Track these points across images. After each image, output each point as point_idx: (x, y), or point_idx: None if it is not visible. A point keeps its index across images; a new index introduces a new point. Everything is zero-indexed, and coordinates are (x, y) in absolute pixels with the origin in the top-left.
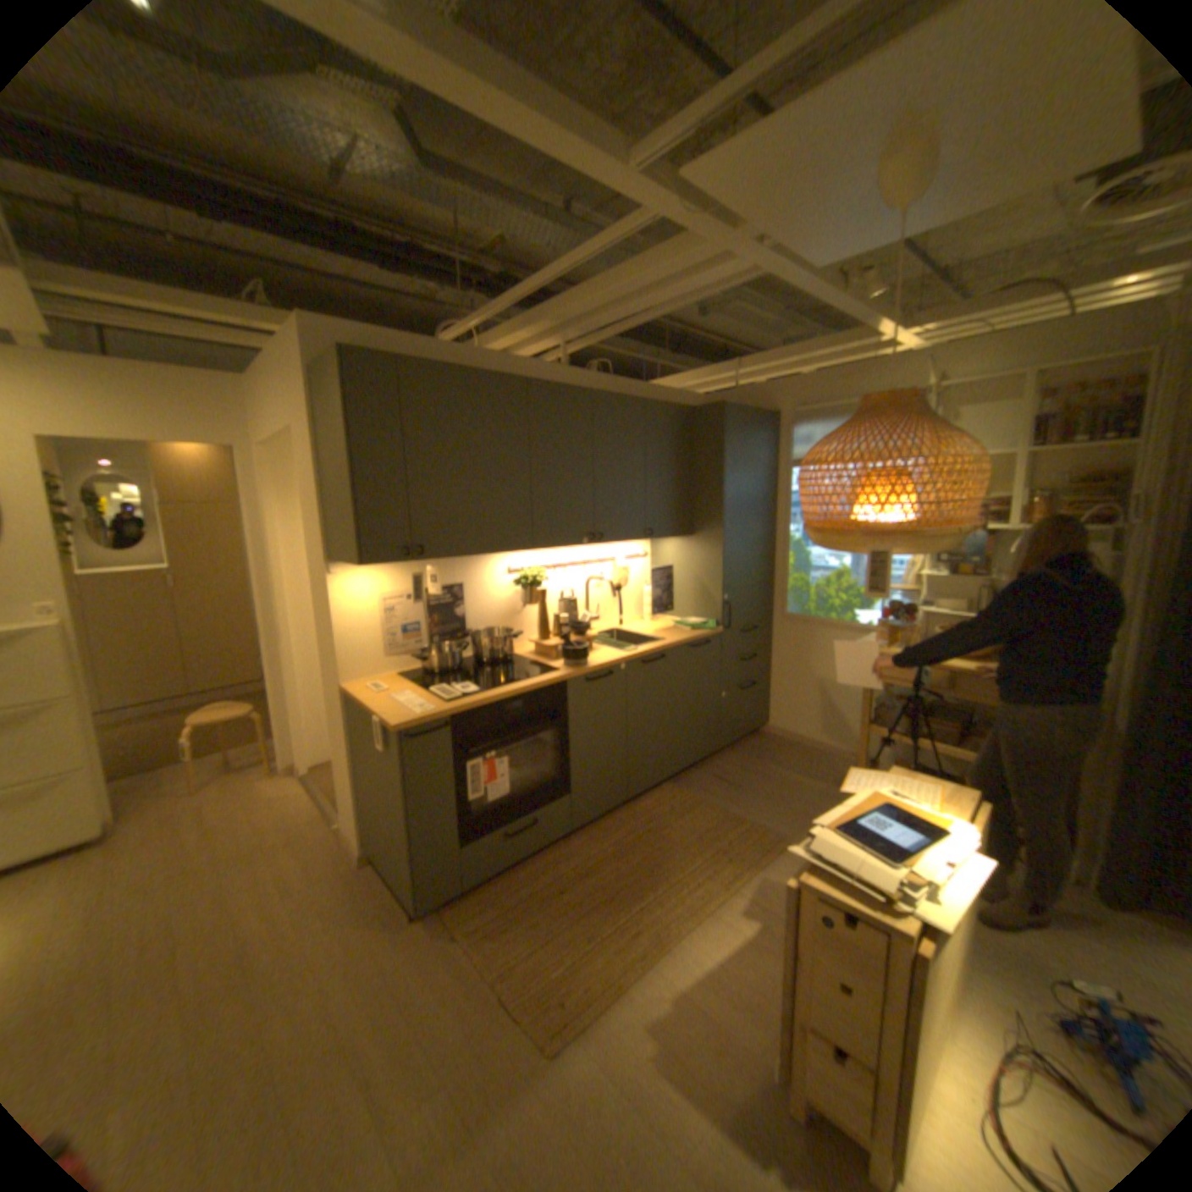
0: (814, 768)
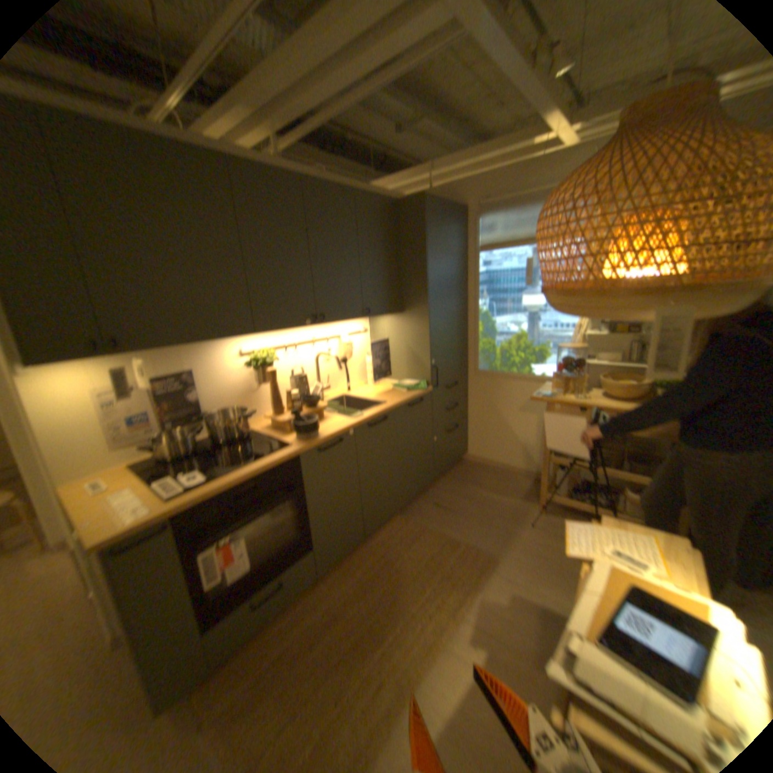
0: (505, 485)
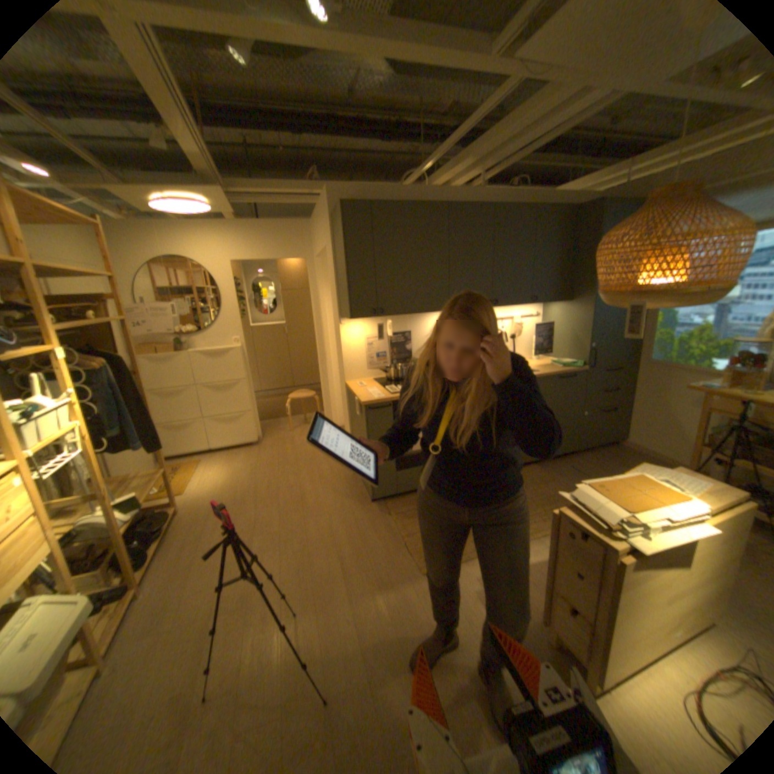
0: None
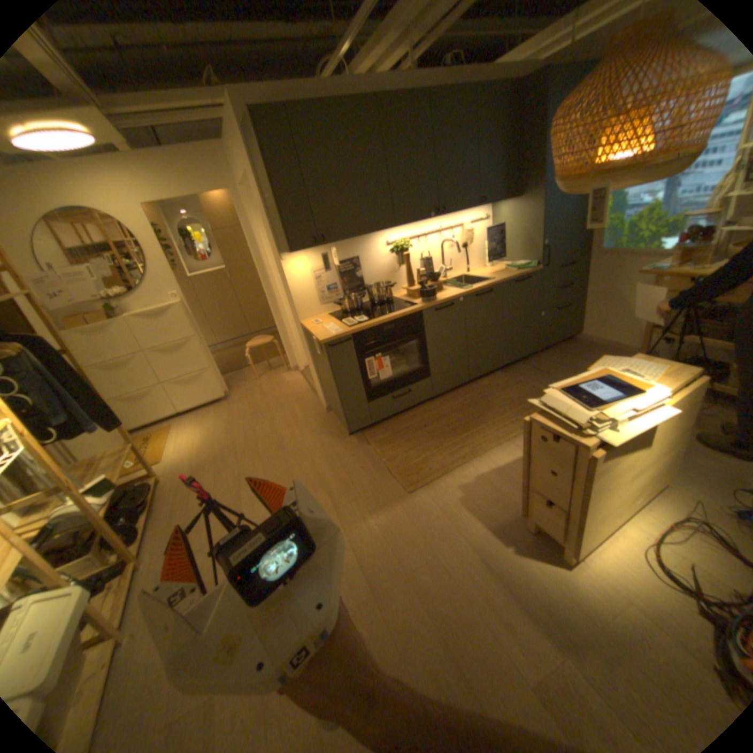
0: None
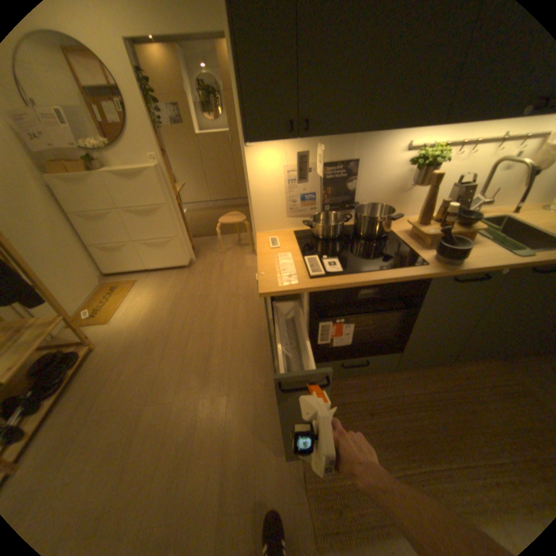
0: None
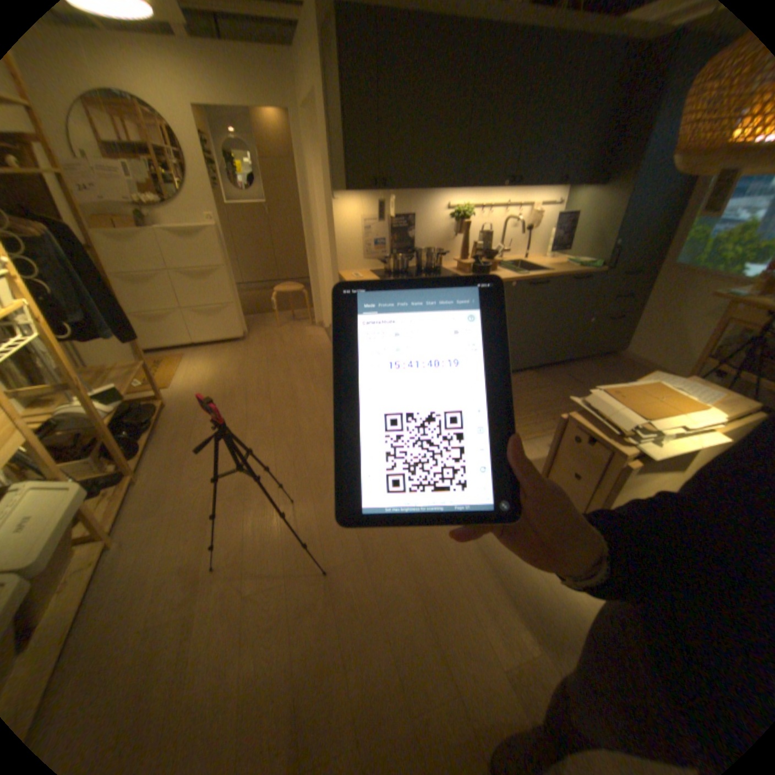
0: None
